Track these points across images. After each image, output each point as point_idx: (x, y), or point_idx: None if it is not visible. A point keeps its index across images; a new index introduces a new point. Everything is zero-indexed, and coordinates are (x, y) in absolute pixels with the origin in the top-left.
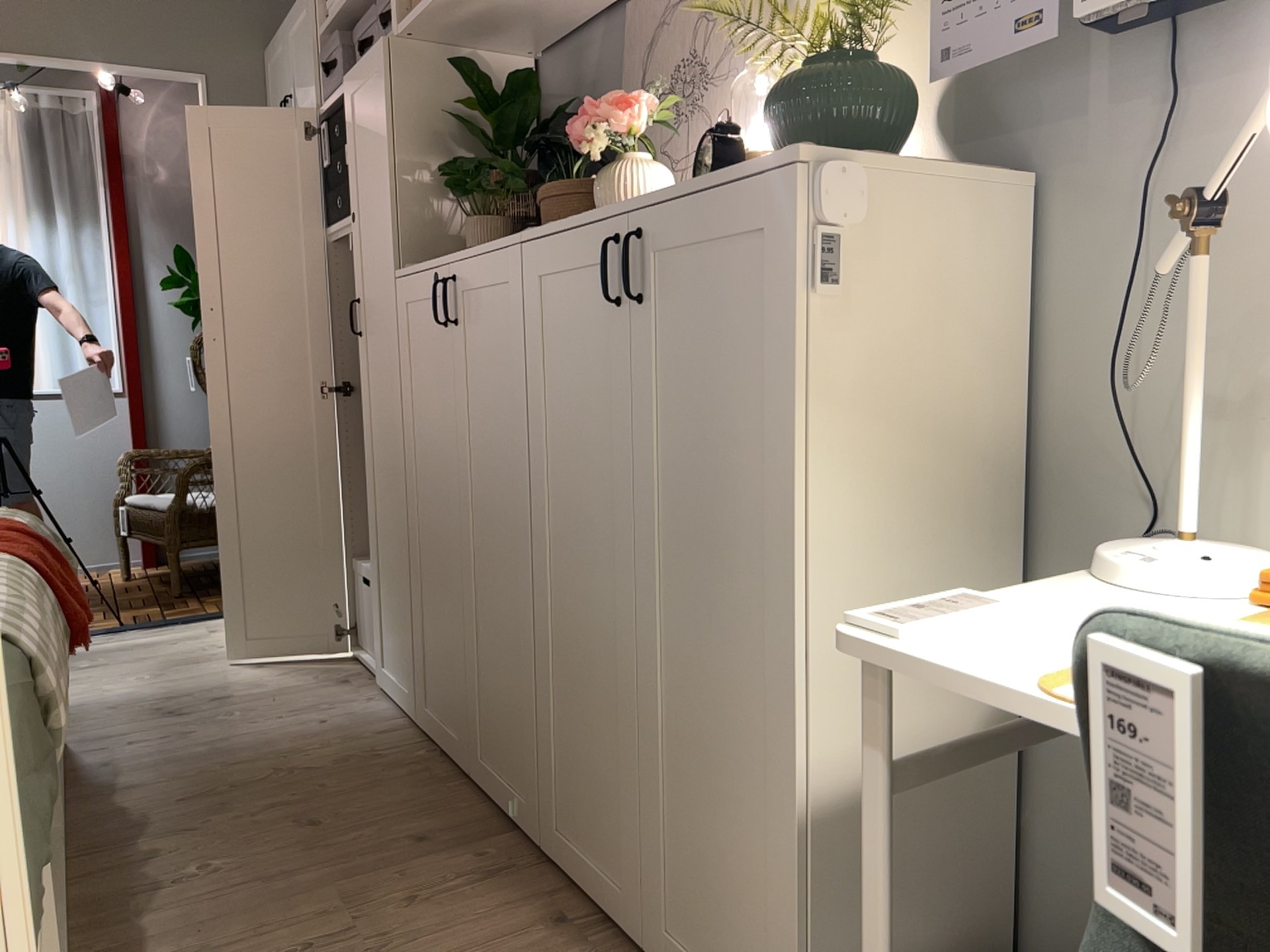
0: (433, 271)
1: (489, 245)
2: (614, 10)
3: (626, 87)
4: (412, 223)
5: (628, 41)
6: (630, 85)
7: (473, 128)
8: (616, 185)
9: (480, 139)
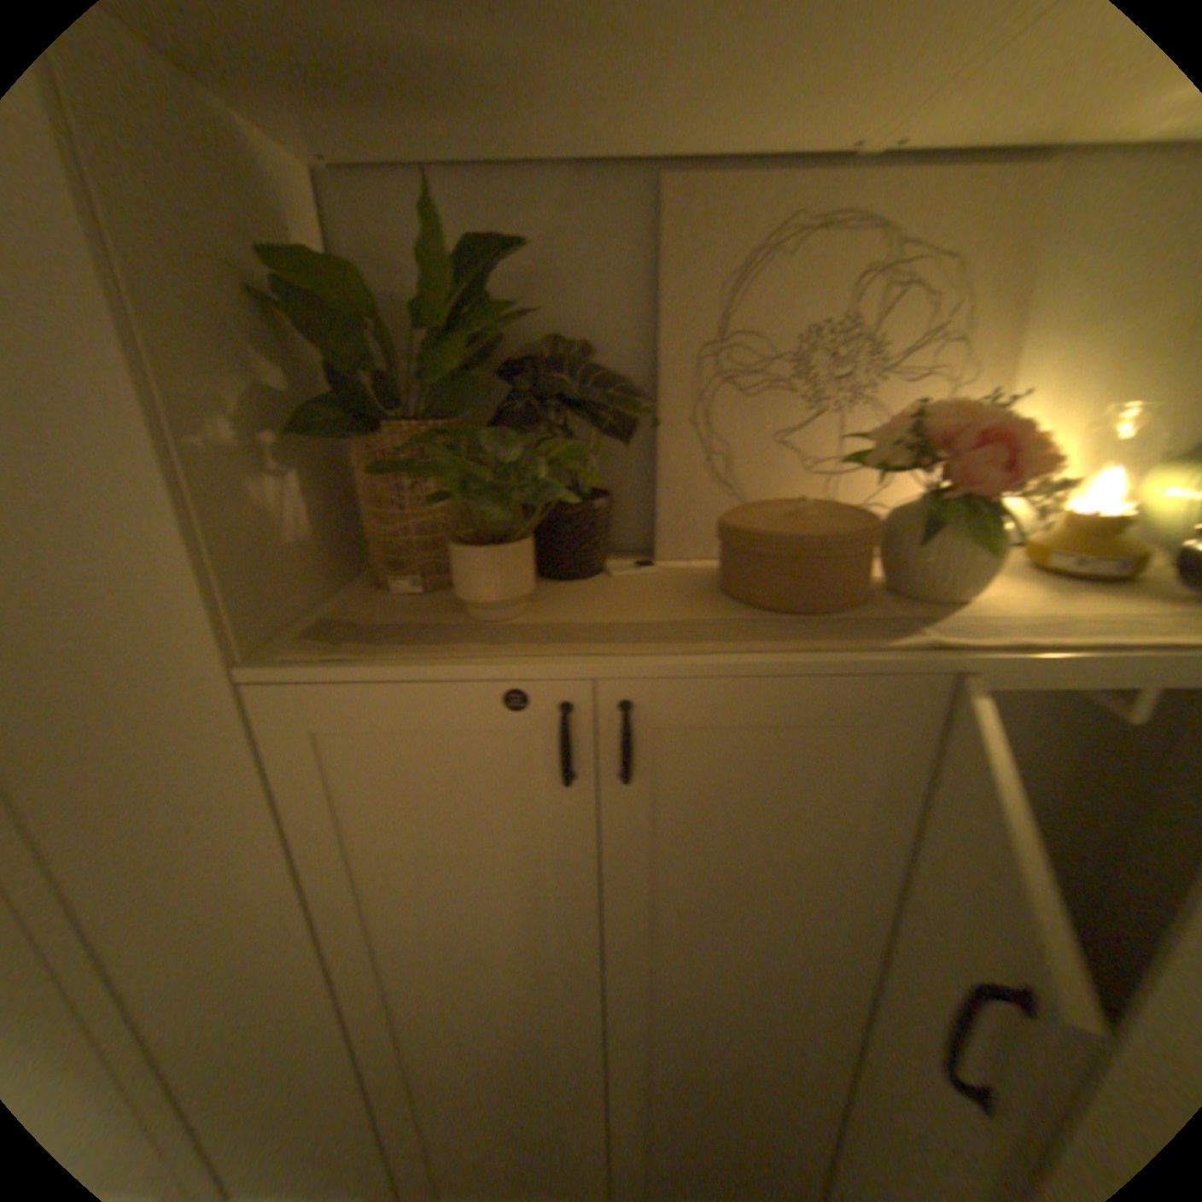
0: (508, 684)
1: (745, 644)
2: (594, 164)
3: (667, 319)
4: (230, 544)
5: (671, 244)
6: (685, 320)
7: (290, 314)
8: (1003, 551)
9: (319, 341)
